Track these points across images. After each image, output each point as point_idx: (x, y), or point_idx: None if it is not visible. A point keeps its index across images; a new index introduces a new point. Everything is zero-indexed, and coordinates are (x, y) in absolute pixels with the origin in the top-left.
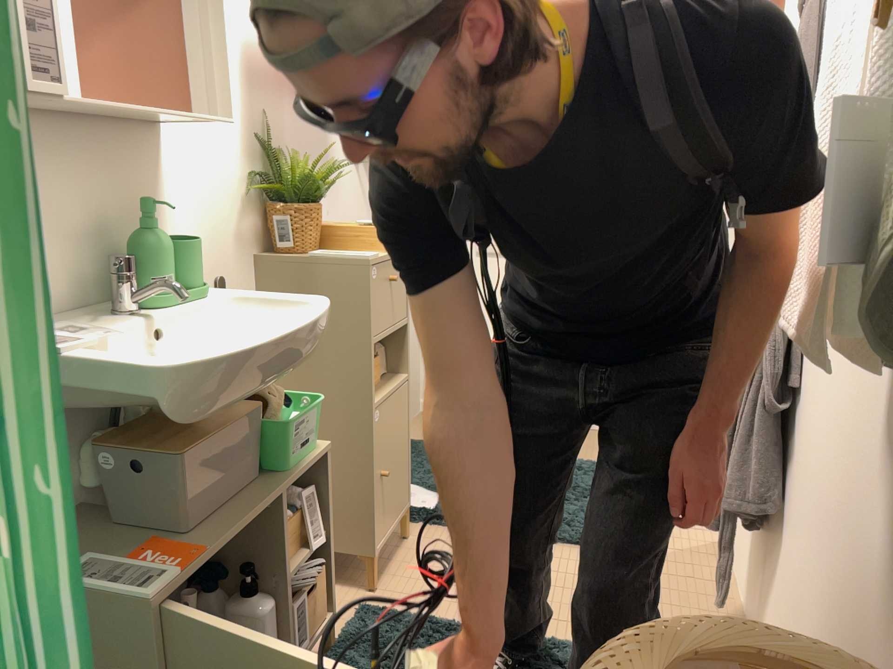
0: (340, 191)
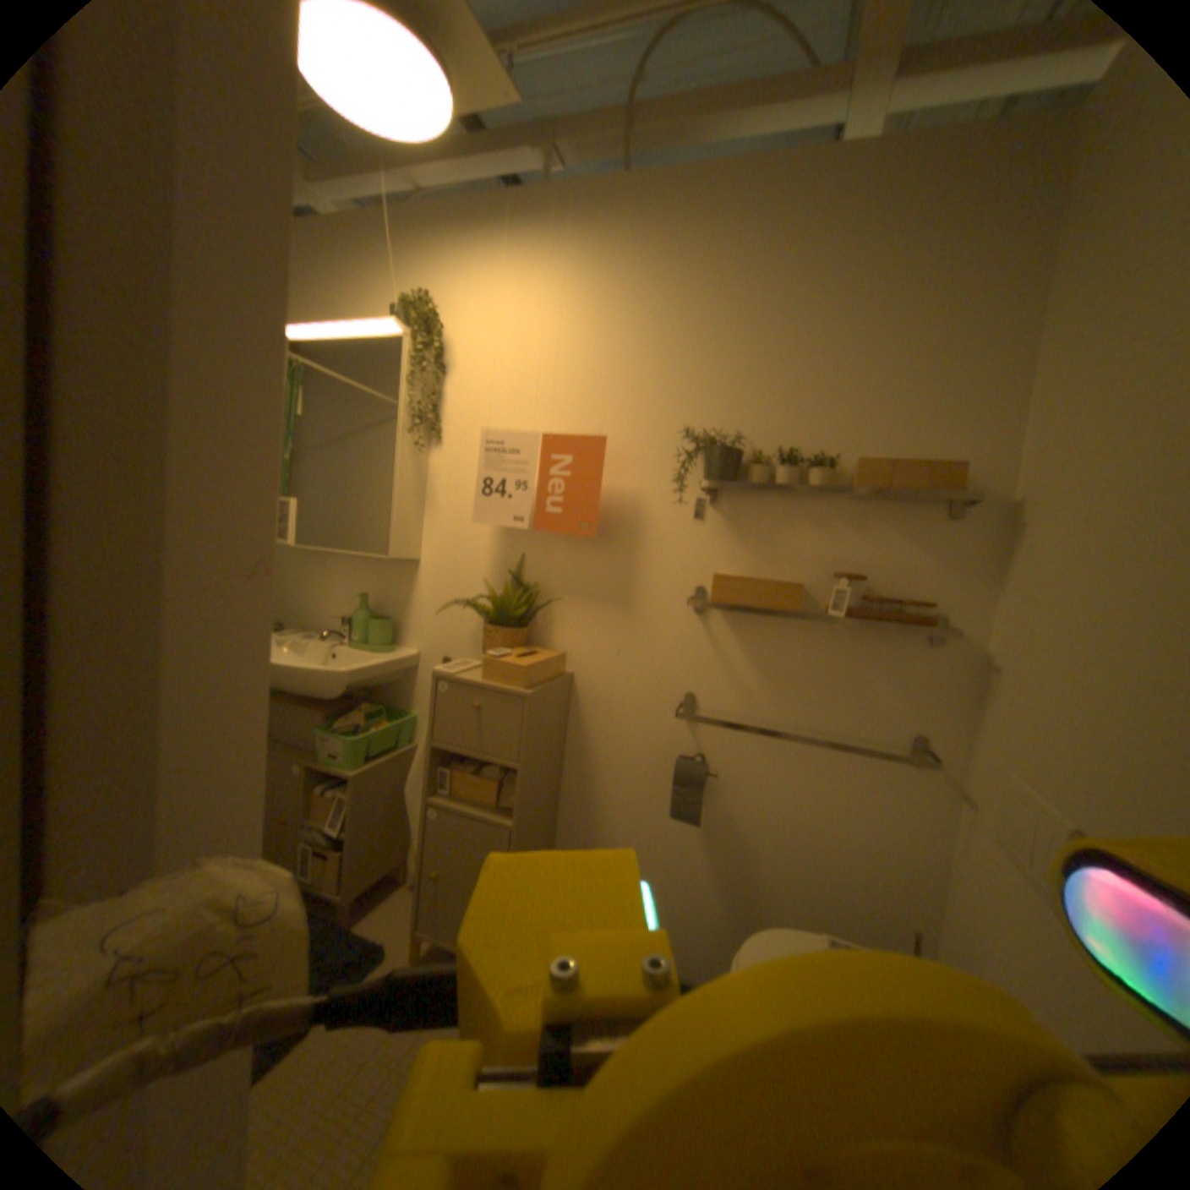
0: (648, 635)
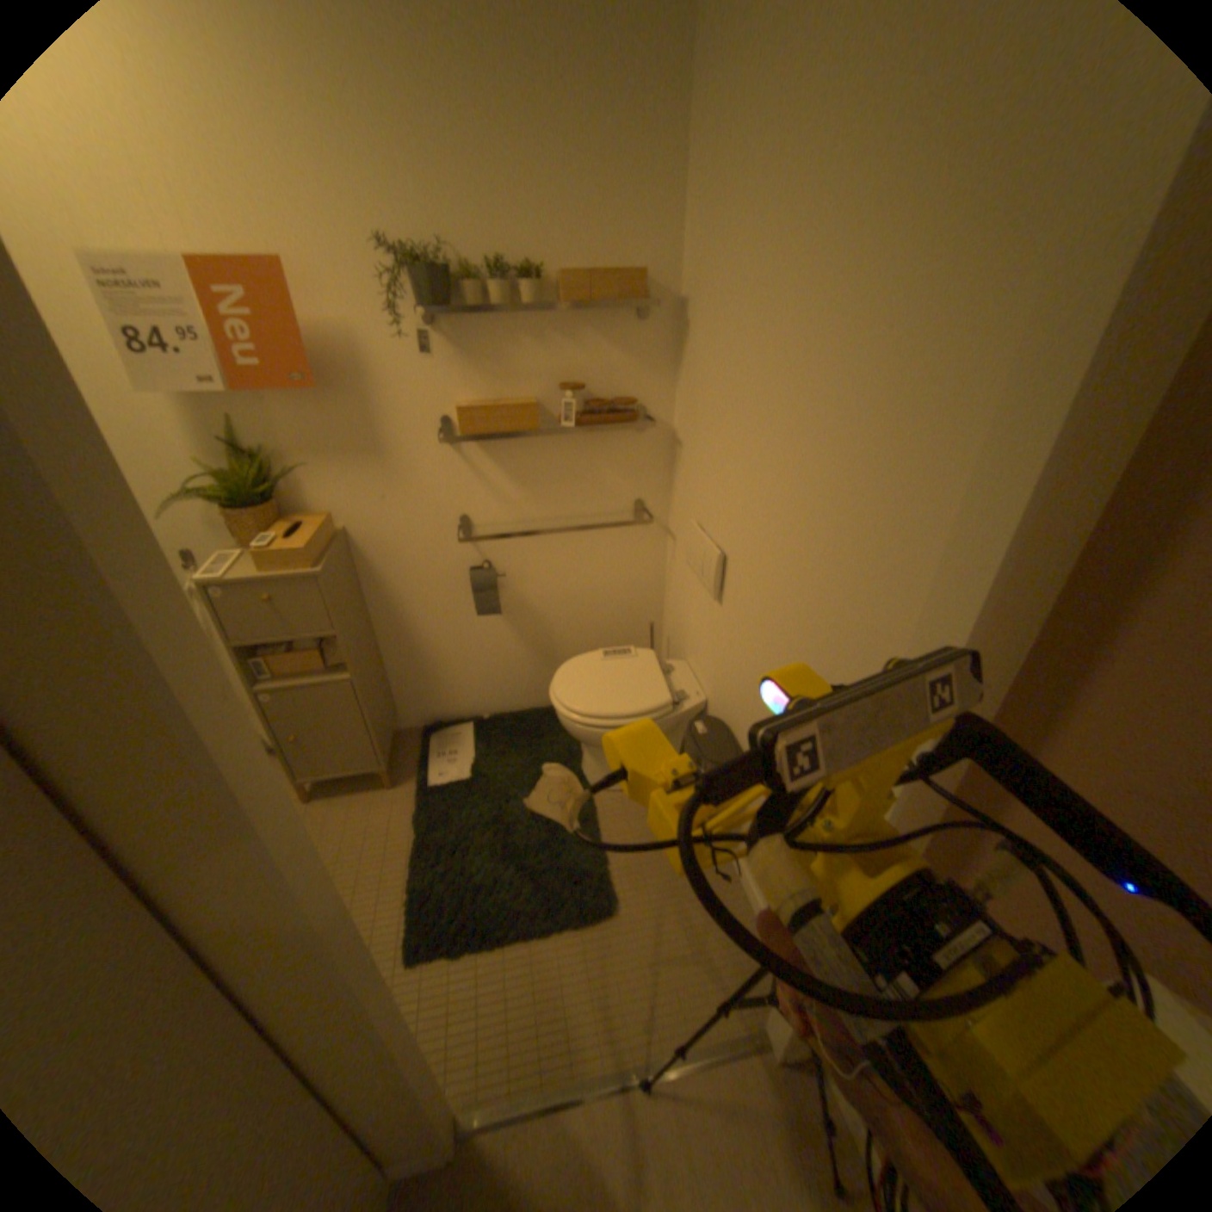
0: (408, 476)
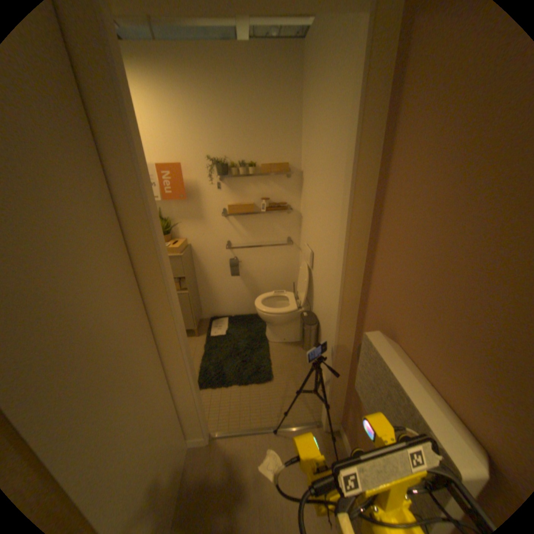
0: (211, 227)
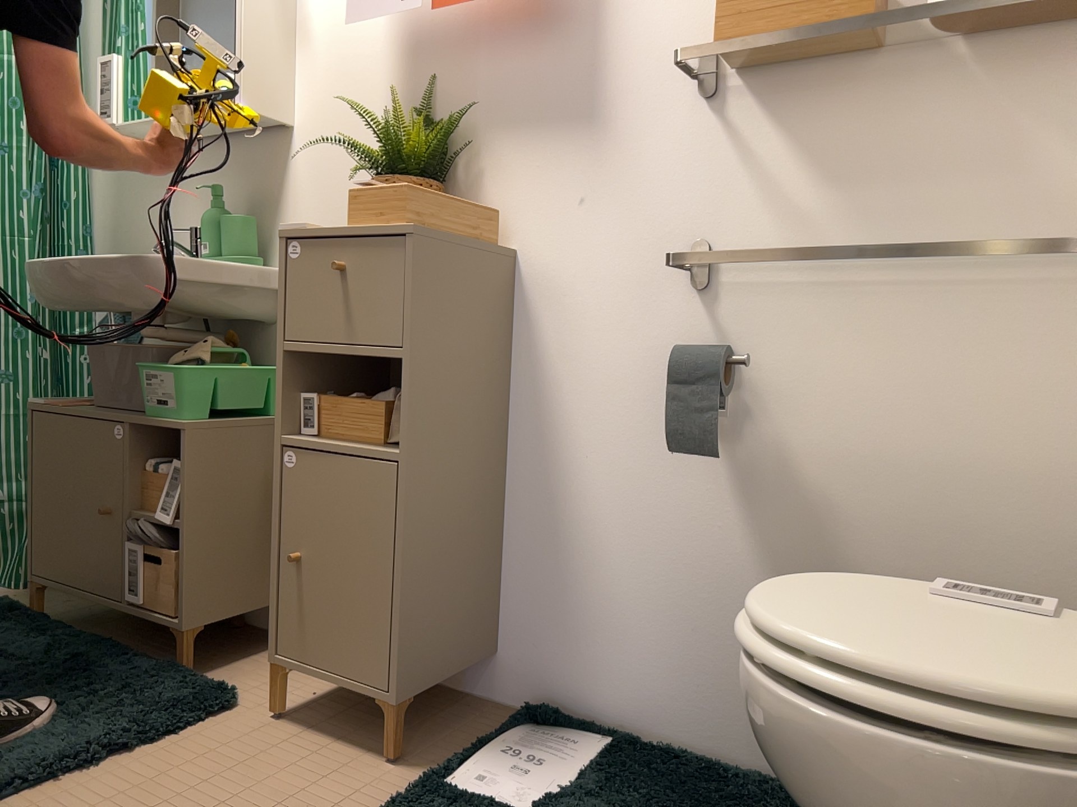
0: (625, 161)
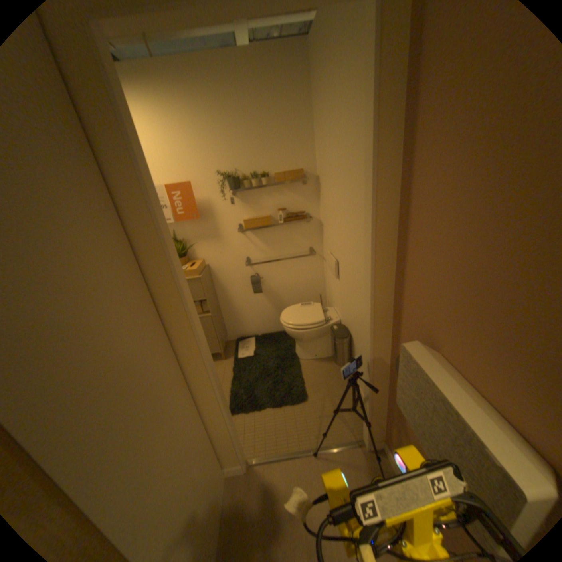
0: (229, 245)
